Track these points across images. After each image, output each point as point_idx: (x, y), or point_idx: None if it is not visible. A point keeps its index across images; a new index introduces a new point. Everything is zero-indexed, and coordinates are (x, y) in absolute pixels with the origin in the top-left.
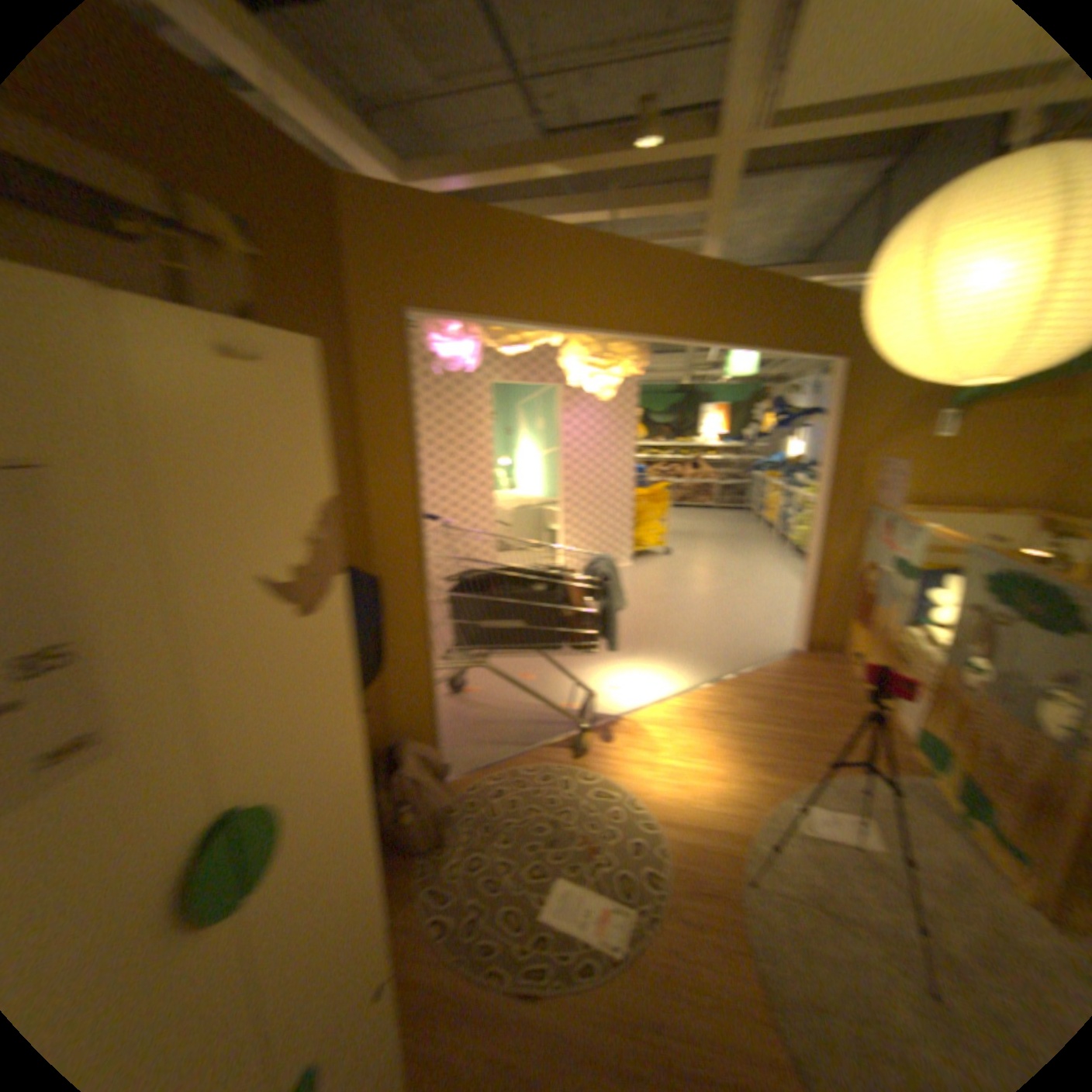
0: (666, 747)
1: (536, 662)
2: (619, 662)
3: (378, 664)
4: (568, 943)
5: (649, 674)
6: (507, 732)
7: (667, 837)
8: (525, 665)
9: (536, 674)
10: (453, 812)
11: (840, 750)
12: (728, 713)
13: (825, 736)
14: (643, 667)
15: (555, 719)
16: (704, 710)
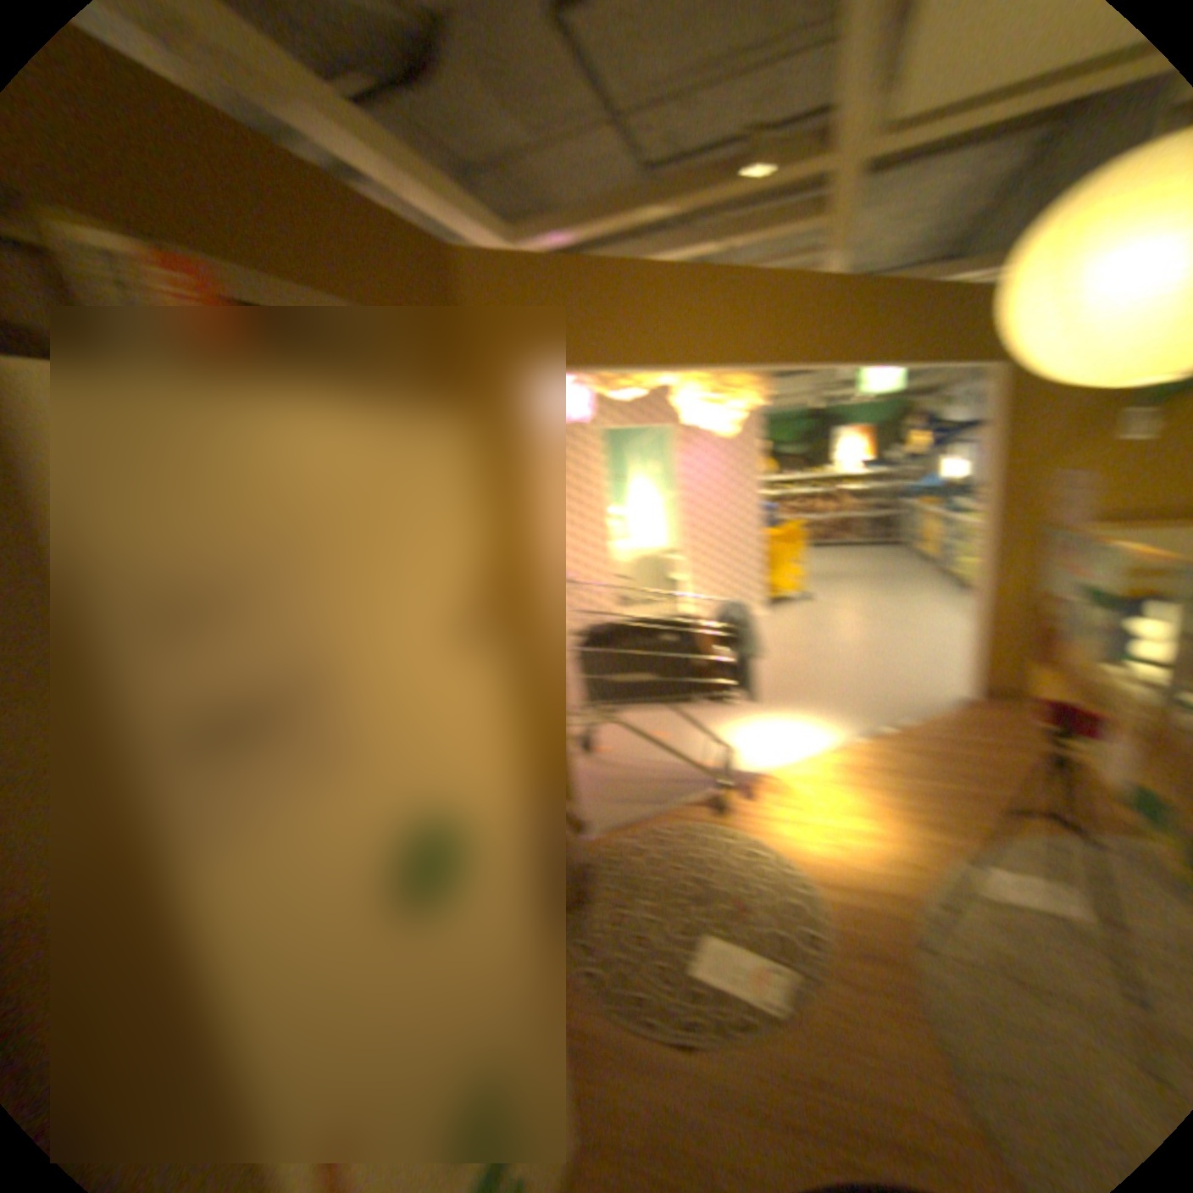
0: (818, 806)
1: (668, 720)
2: (758, 718)
3: None
4: (724, 1000)
5: (793, 730)
6: (643, 792)
7: (824, 899)
8: (656, 724)
9: (669, 733)
10: (596, 868)
11: (1027, 808)
12: (888, 769)
13: (1008, 794)
14: (786, 722)
15: (692, 778)
16: (859, 767)
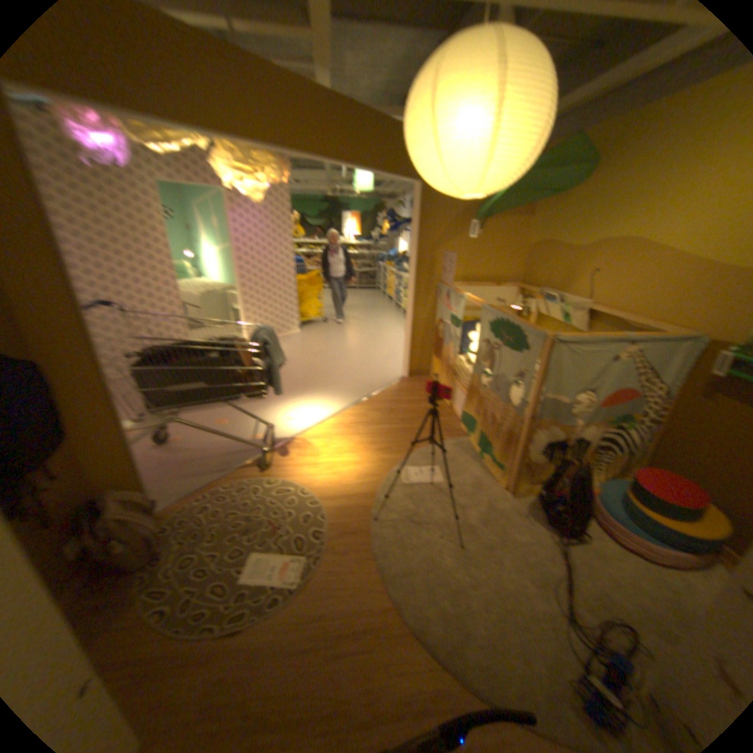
0: (324, 451)
1: (229, 411)
2: (292, 402)
3: (57, 439)
4: (260, 592)
5: (312, 406)
6: (207, 466)
7: (325, 507)
8: (220, 415)
9: (229, 420)
10: (162, 534)
11: (424, 431)
12: (363, 422)
13: (417, 426)
14: (309, 402)
15: (245, 449)
16: (348, 423)
